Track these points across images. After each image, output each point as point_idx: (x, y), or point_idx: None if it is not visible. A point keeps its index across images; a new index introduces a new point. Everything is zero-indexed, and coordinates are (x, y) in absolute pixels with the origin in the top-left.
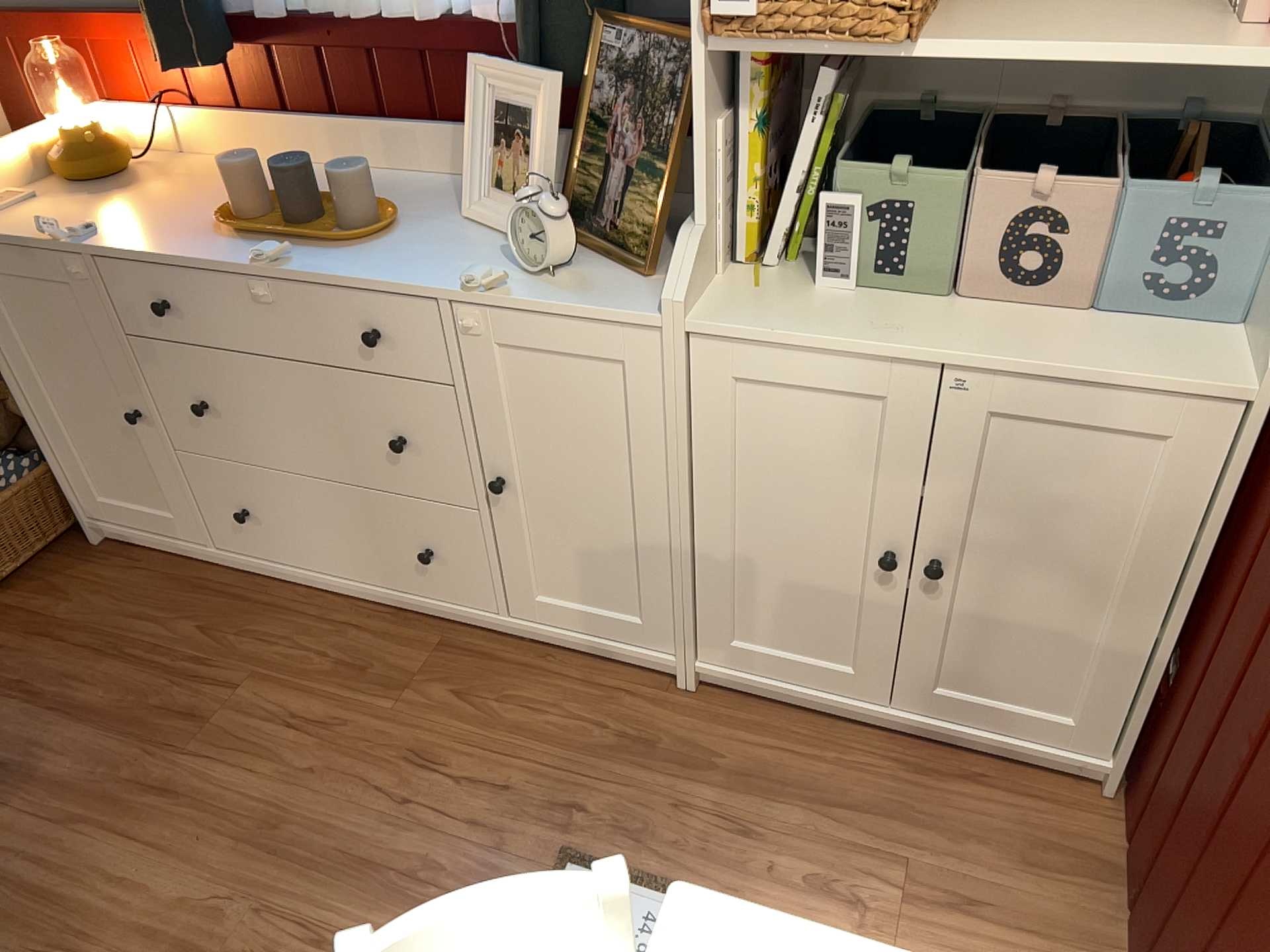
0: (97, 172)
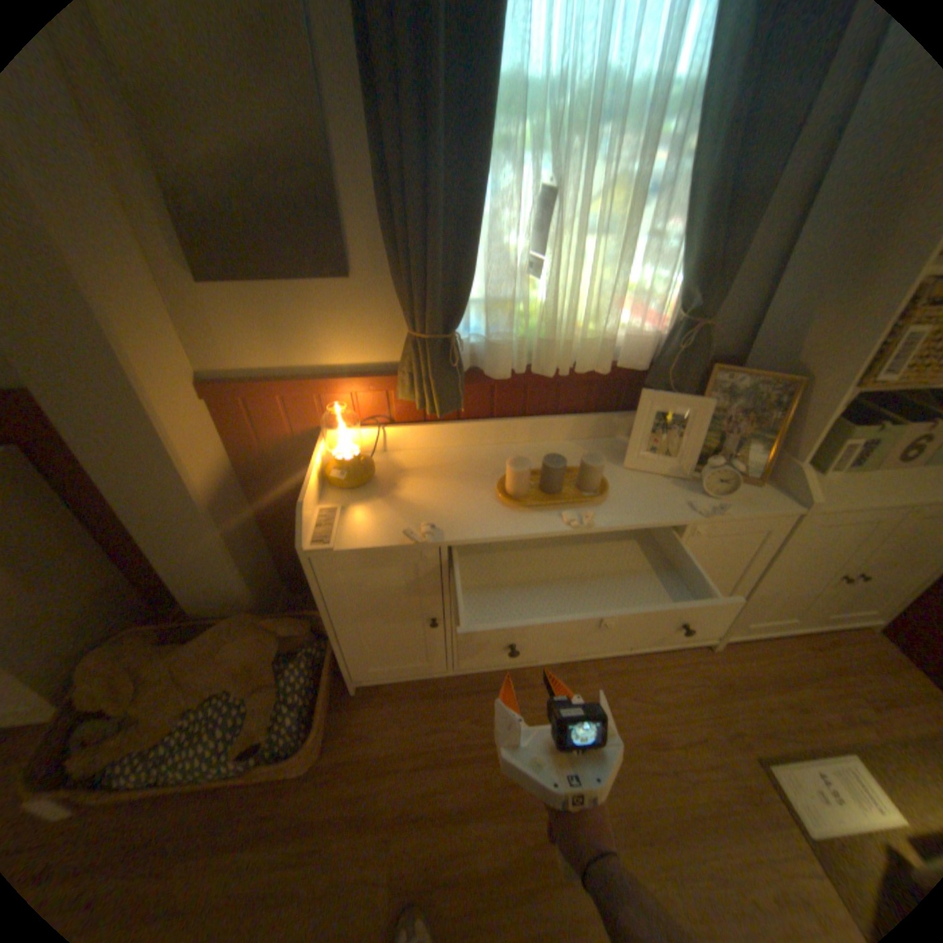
0: (363, 479)
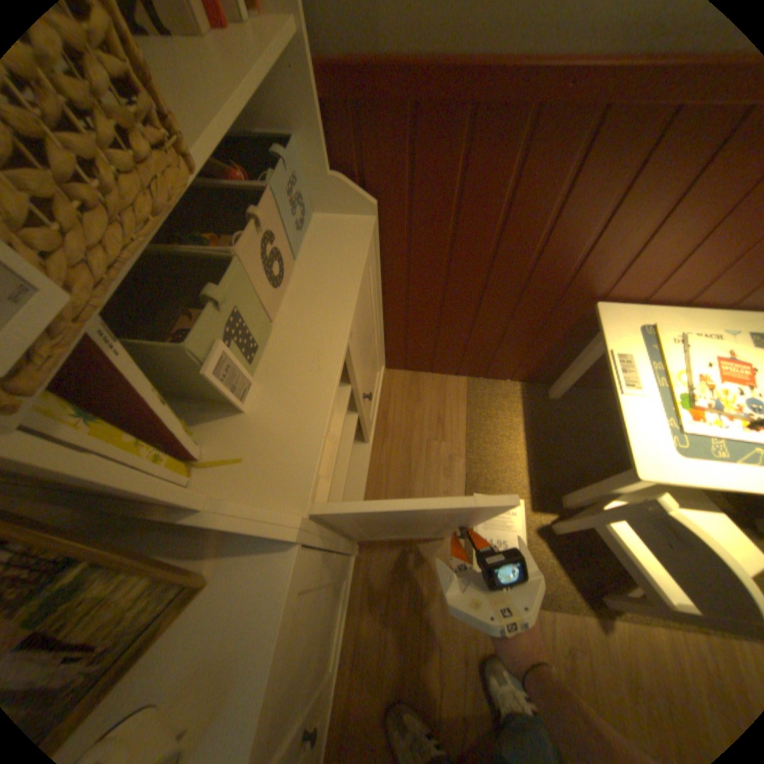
0: None
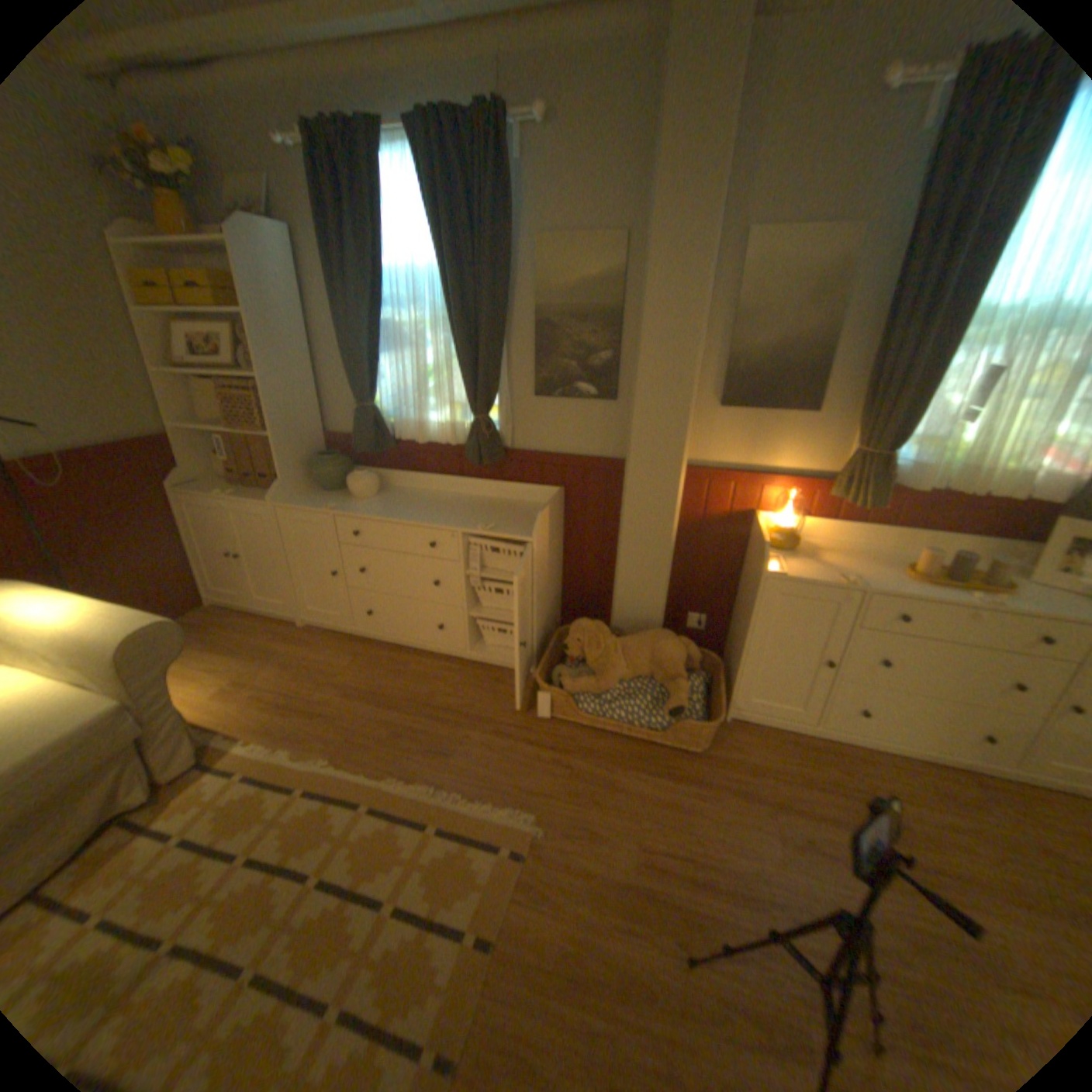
0: (795, 544)
